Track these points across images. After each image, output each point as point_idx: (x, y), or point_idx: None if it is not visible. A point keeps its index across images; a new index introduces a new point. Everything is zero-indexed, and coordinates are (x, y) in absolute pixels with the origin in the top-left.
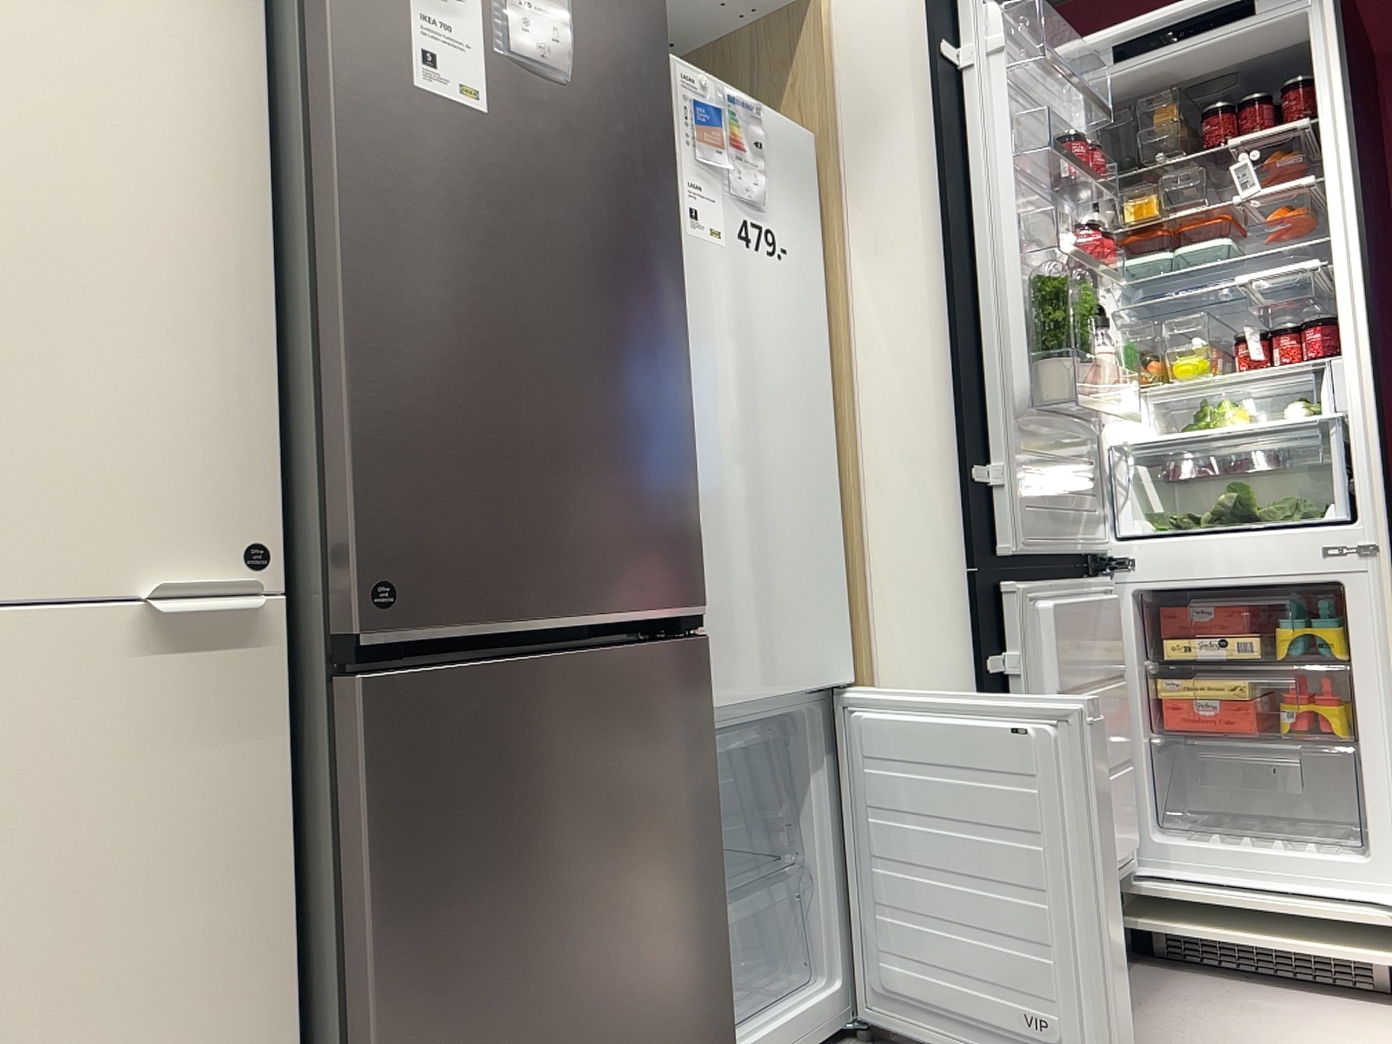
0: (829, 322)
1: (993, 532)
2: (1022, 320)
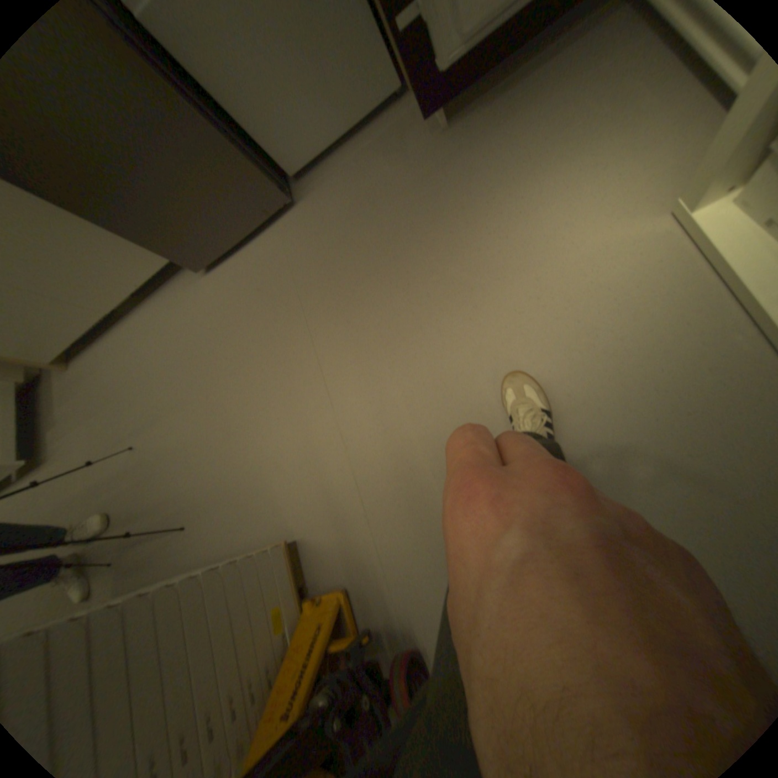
0: None
1: None
2: None
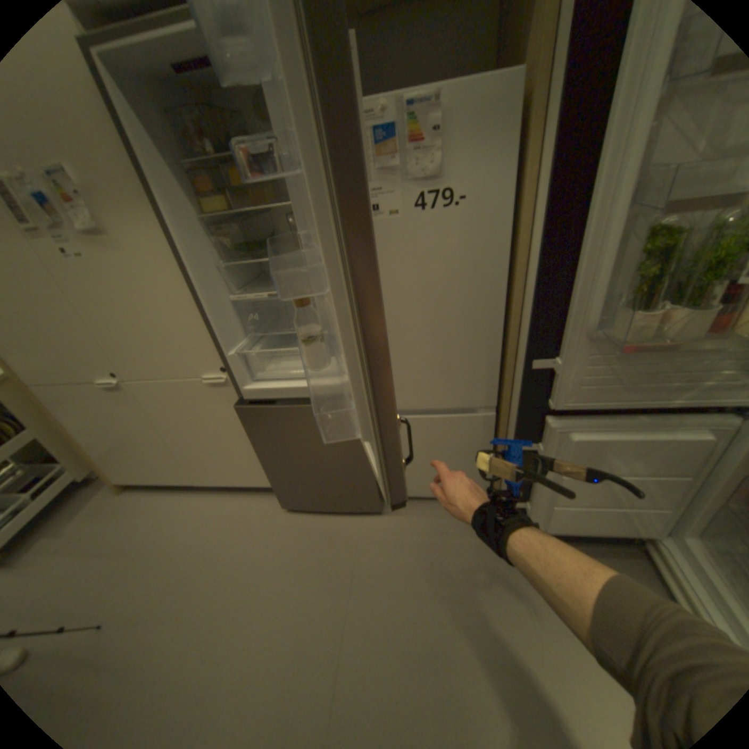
0: (518, 224)
1: (546, 391)
2: (608, 269)
